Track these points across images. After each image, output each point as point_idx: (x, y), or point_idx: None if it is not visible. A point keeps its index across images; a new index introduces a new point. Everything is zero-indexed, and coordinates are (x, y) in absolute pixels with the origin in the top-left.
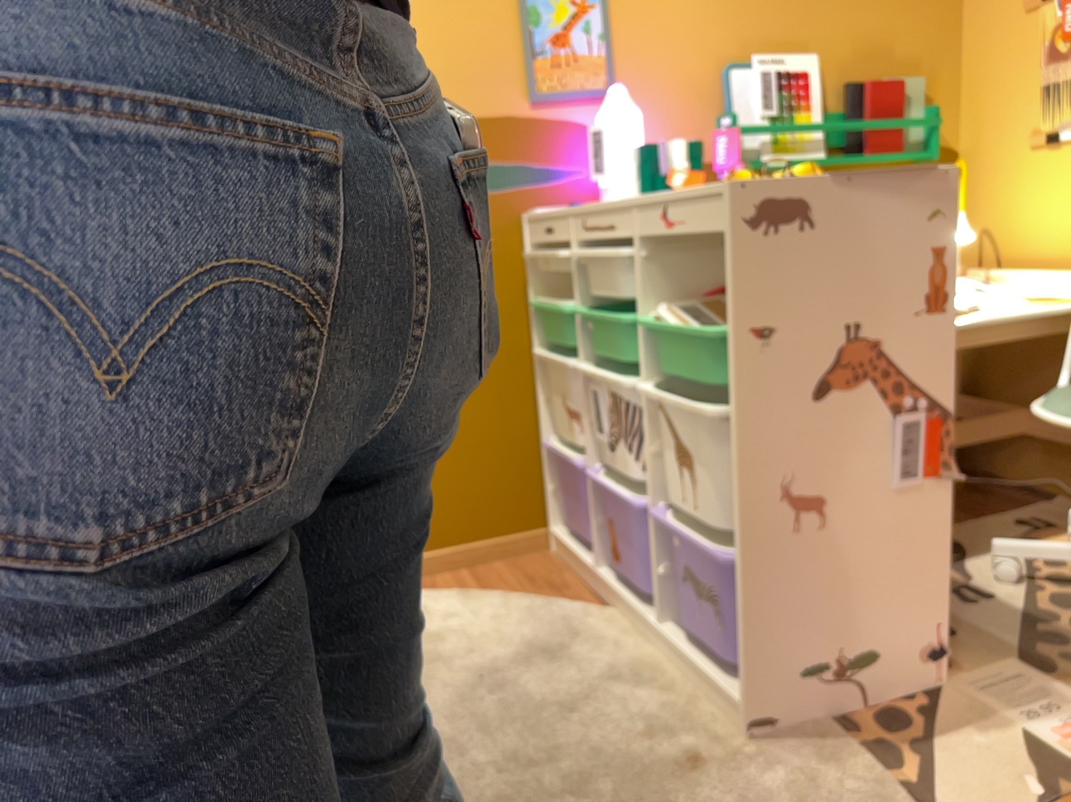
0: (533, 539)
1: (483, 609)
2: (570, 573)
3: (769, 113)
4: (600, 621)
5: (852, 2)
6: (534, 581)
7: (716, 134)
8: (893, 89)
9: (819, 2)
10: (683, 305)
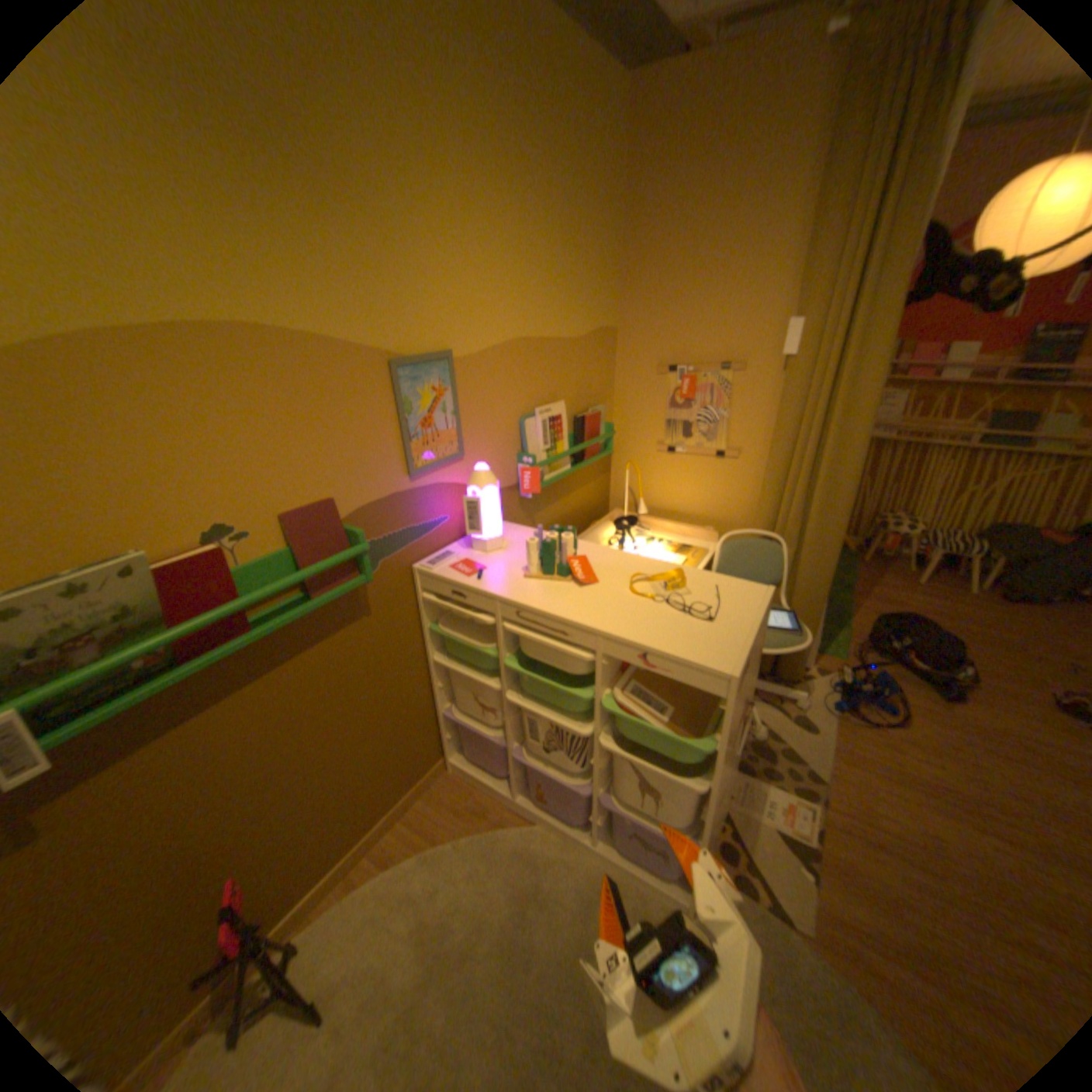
0: (436, 771)
1: (452, 870)
2: (479, 793)
3: (546, 448)
4: (537, 841)
5: (575, 362)
6: (459, 812)
7: (518, 467)
8: (596, 418)
9: (562, 364)
10: (625, 684)
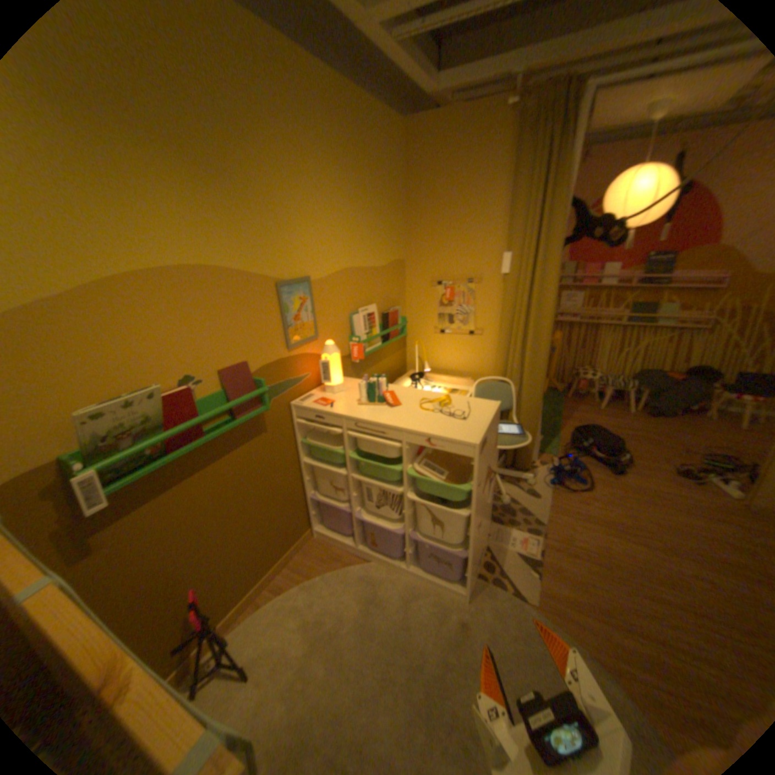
0: (307, 536)
1: (322, 591)
2: (335, 547)
3: (367, 332)
4: (374, 570)
5: (382, 281)
6: (323, 559)
7: (350, 343)
8: (396, 314)
9: (374, 282)
10: (420, 461)
